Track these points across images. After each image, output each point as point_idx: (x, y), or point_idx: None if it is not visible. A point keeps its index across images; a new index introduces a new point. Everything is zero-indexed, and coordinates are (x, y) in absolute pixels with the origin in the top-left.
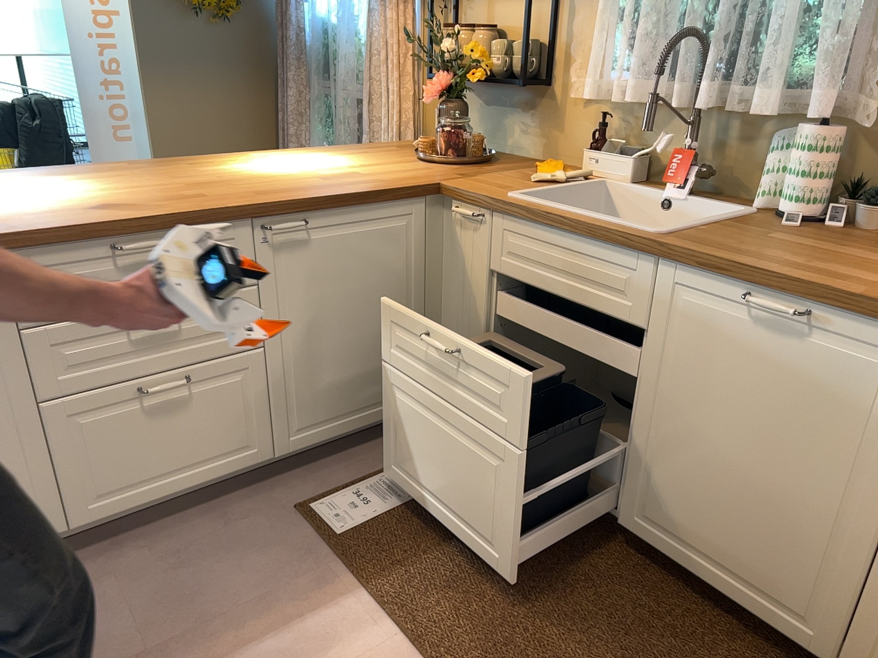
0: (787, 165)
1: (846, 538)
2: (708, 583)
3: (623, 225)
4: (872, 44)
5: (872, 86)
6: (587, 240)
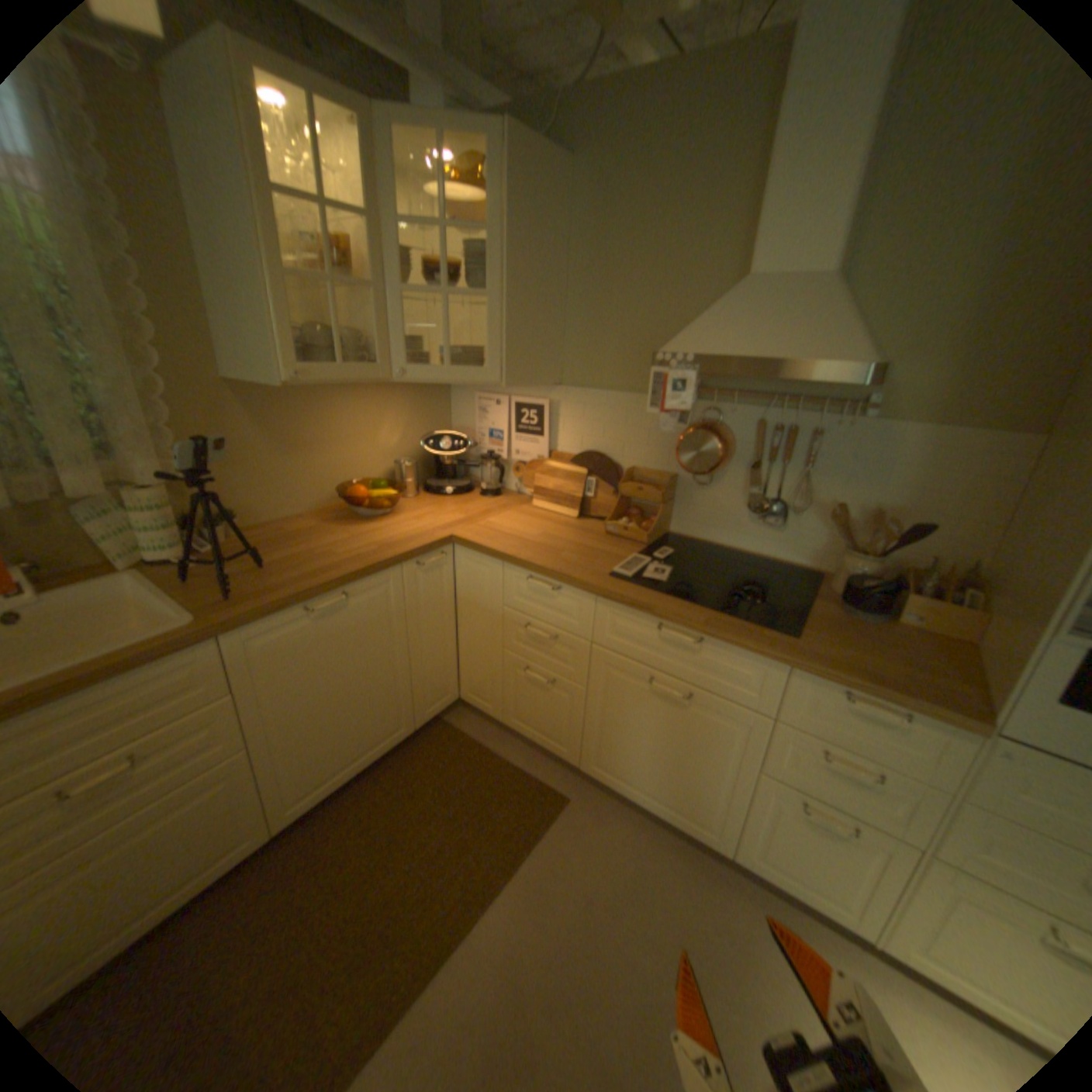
0: (122, 527)
1: (399, 676)
2: (350, 780)
3: (145, 640)
4: (135, 419)
5: (160, 450)
6: (115, 681)
